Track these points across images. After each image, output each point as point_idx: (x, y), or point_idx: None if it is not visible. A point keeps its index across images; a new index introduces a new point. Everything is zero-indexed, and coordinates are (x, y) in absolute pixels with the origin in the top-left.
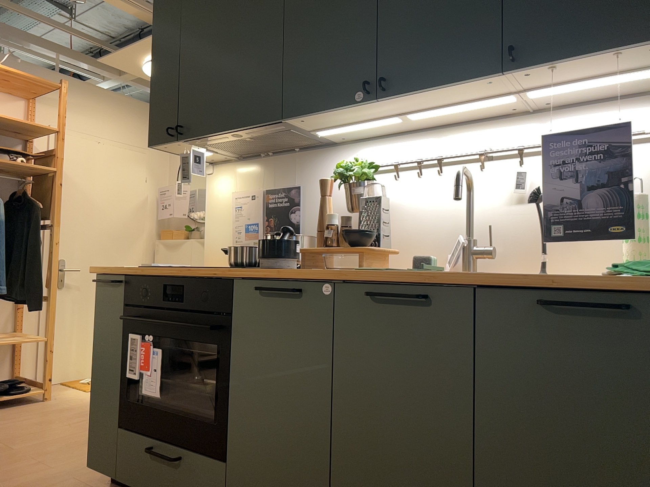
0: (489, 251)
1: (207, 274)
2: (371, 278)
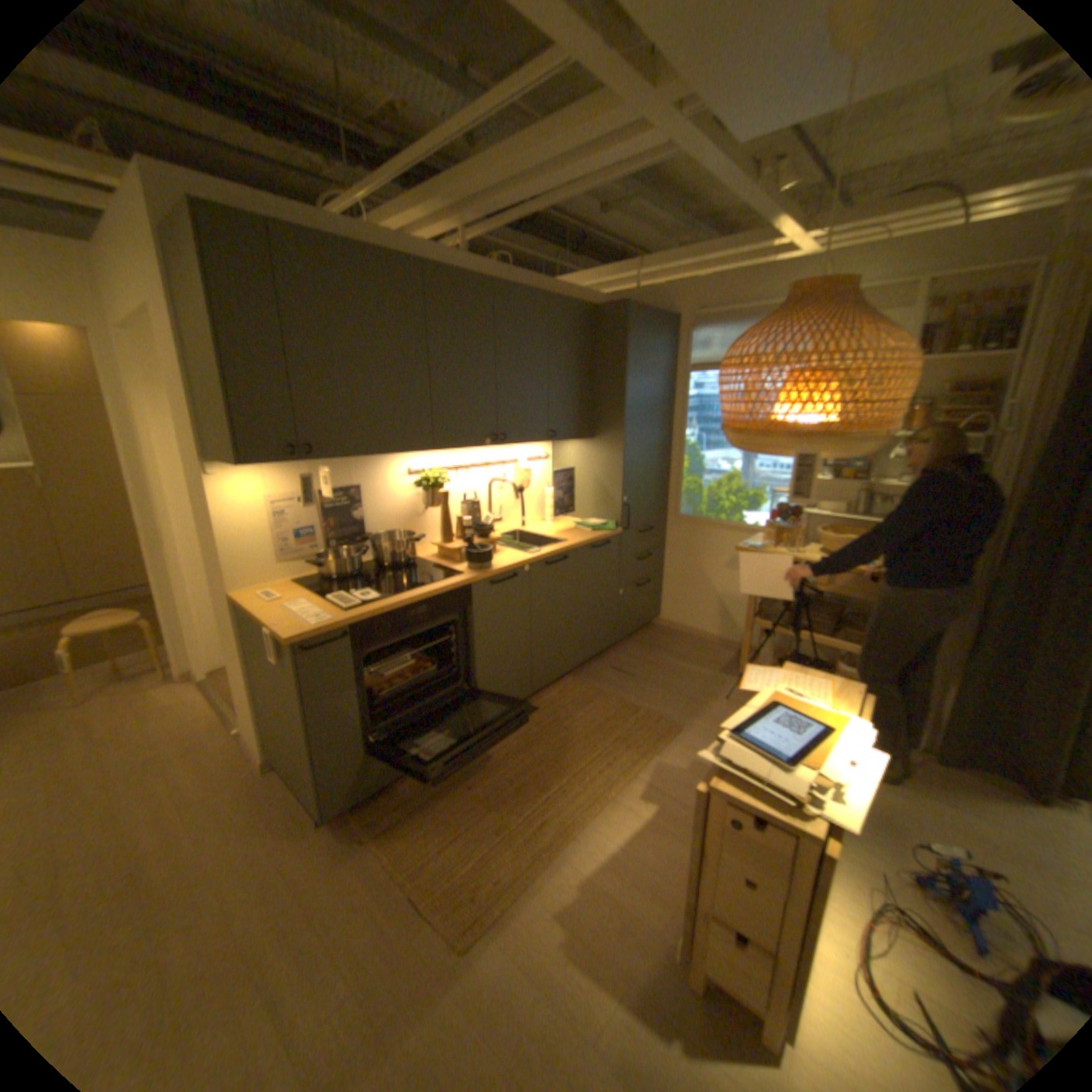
0: (499, 520)
1: (445, 588)
2: (546, 556)
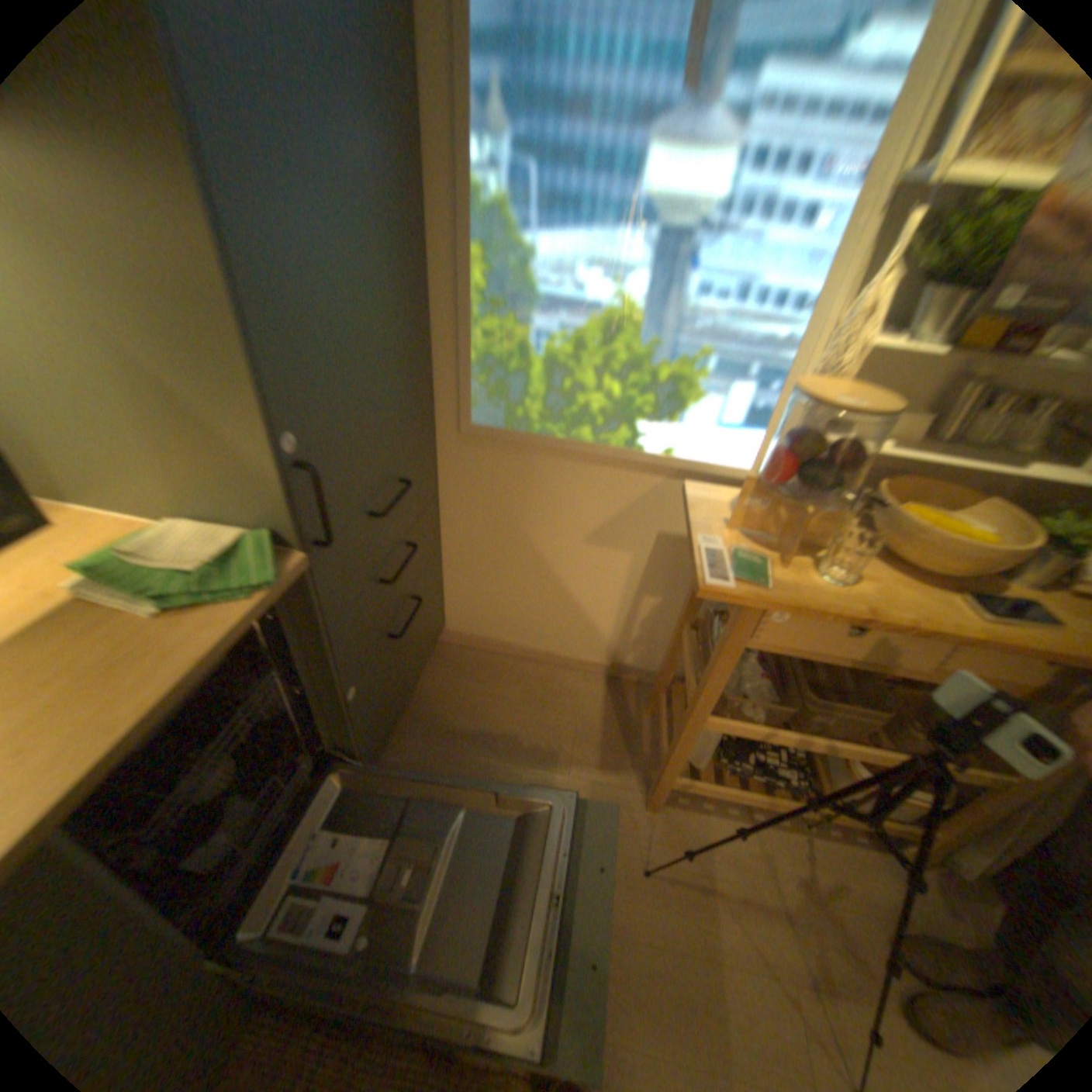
0: None
1: None
2: None
